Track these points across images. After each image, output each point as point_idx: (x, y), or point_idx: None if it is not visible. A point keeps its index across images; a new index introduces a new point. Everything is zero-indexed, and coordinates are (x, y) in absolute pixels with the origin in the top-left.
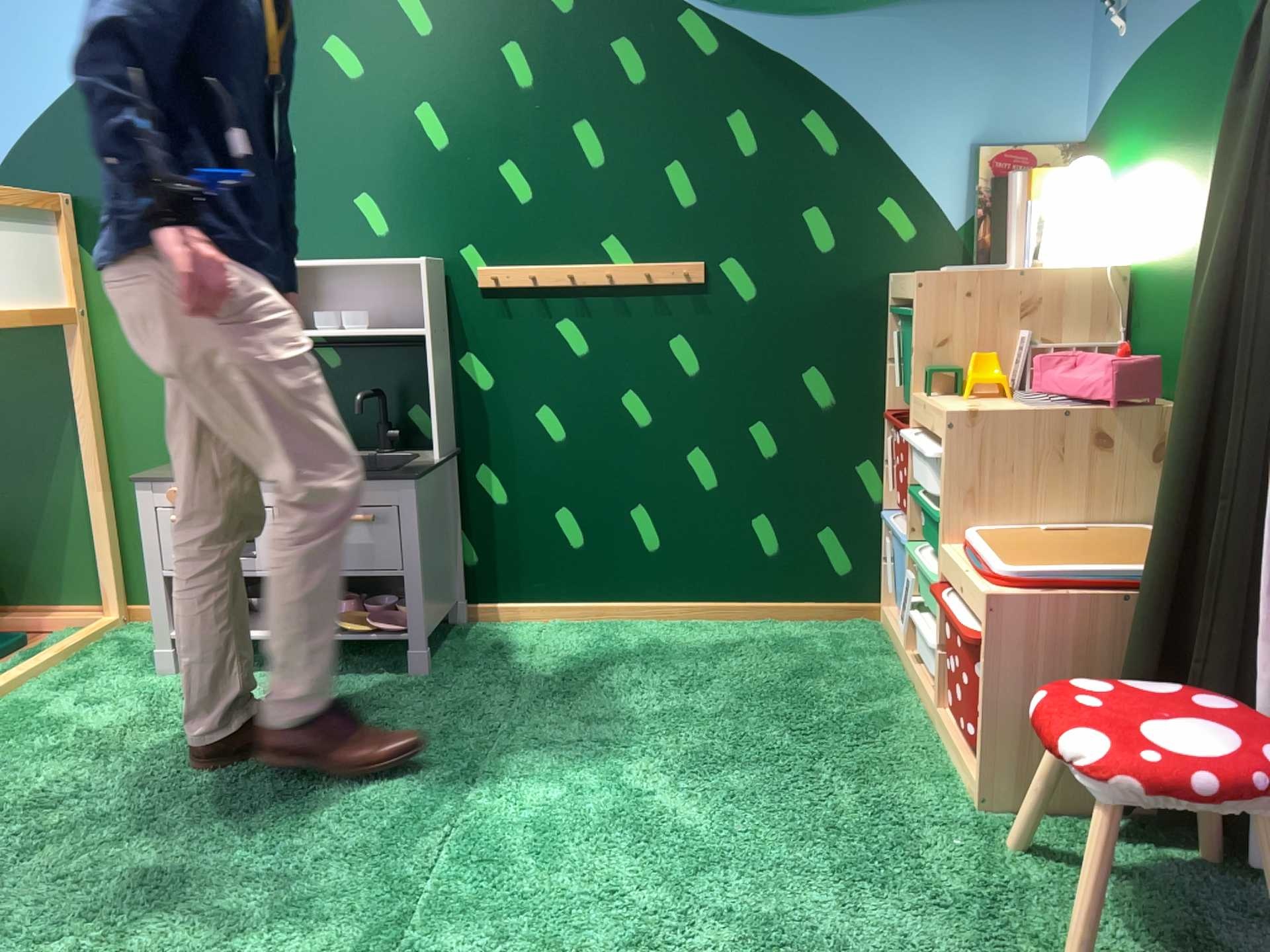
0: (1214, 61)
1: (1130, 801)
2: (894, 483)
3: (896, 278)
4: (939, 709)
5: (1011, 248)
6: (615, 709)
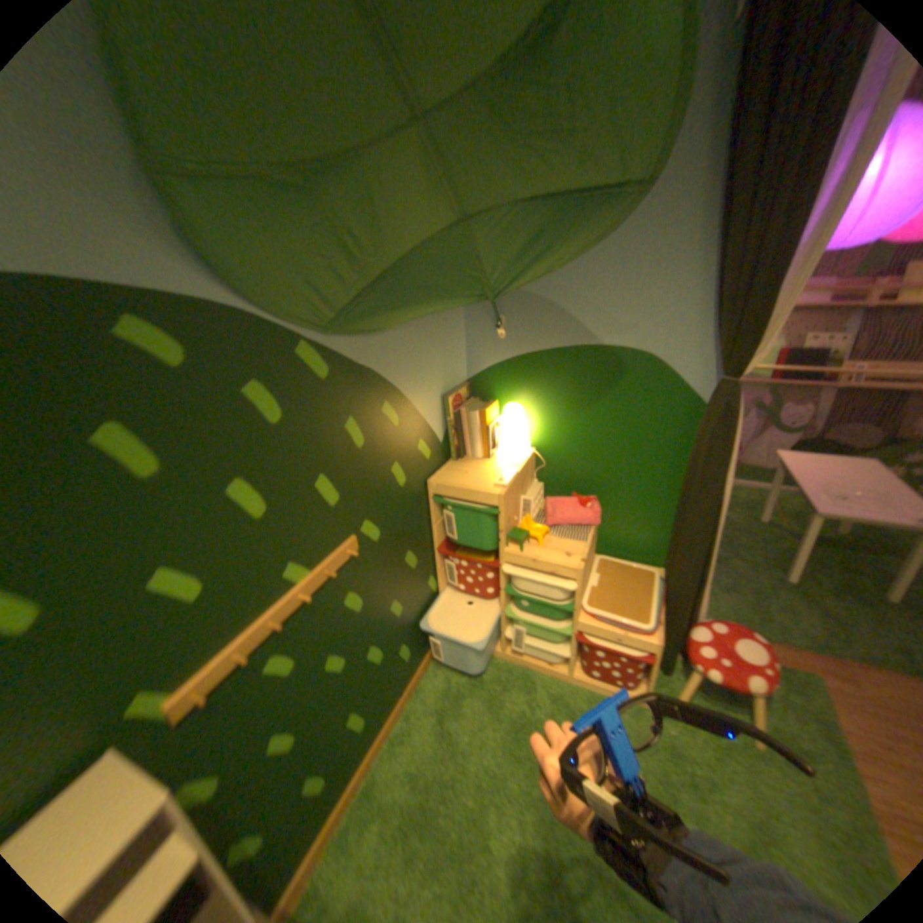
0: (599, 374)
1: (773, 691)
2: (462, 583)
3: (441, 484)
4: (571, 676)
5: (476, 447)
6: (499, 853)
